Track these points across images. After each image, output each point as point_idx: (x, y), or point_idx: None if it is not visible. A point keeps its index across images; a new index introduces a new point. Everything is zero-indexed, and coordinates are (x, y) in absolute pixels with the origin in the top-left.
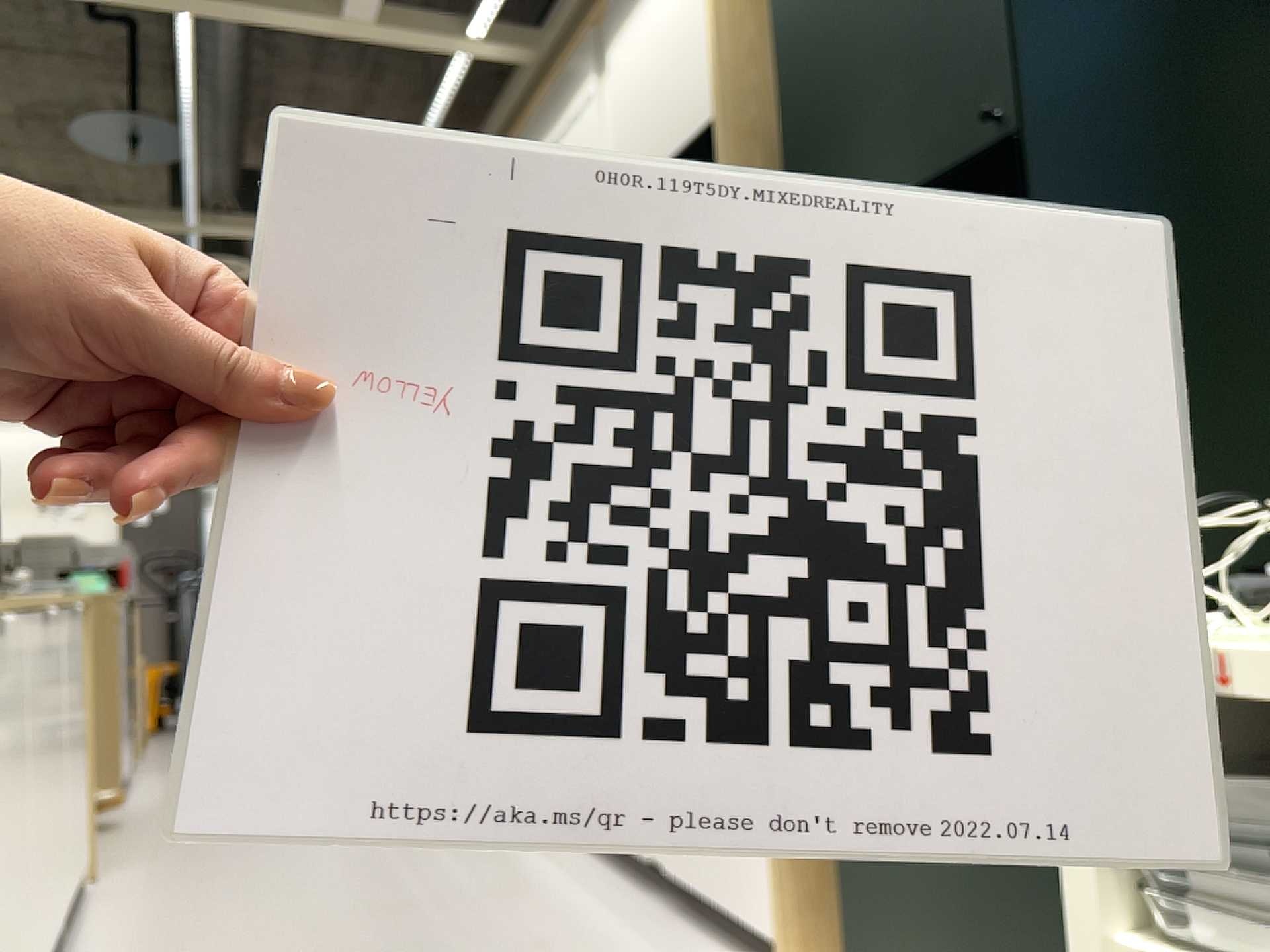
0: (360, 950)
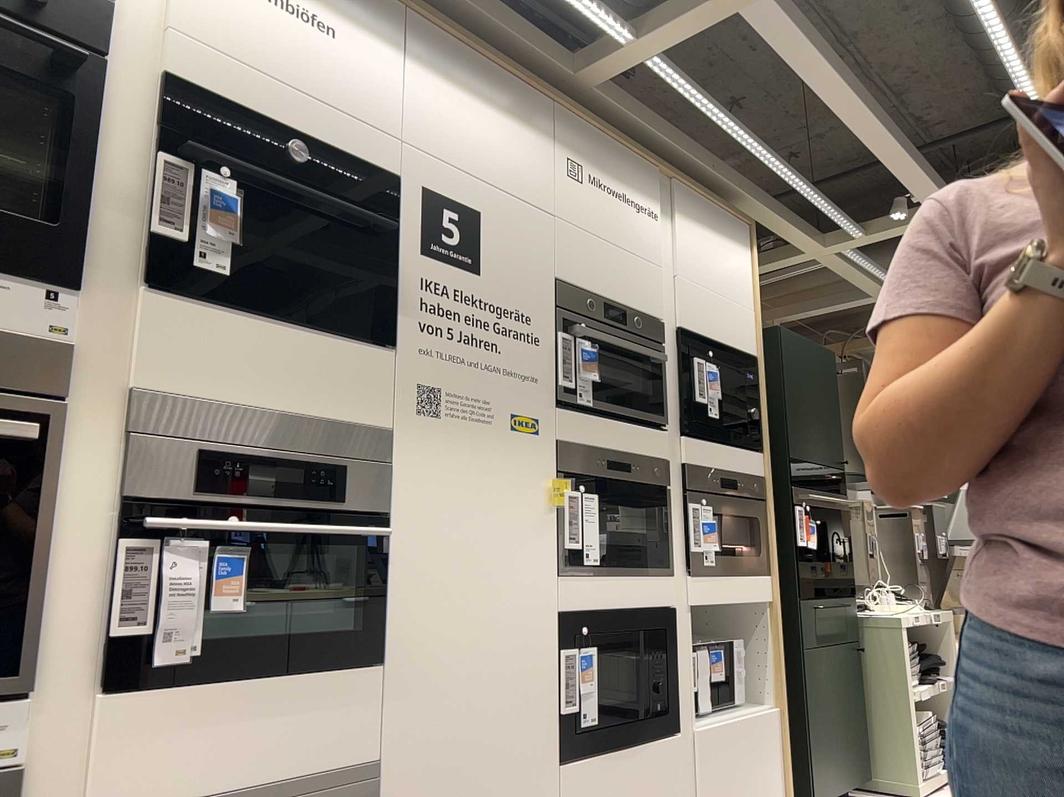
0: None
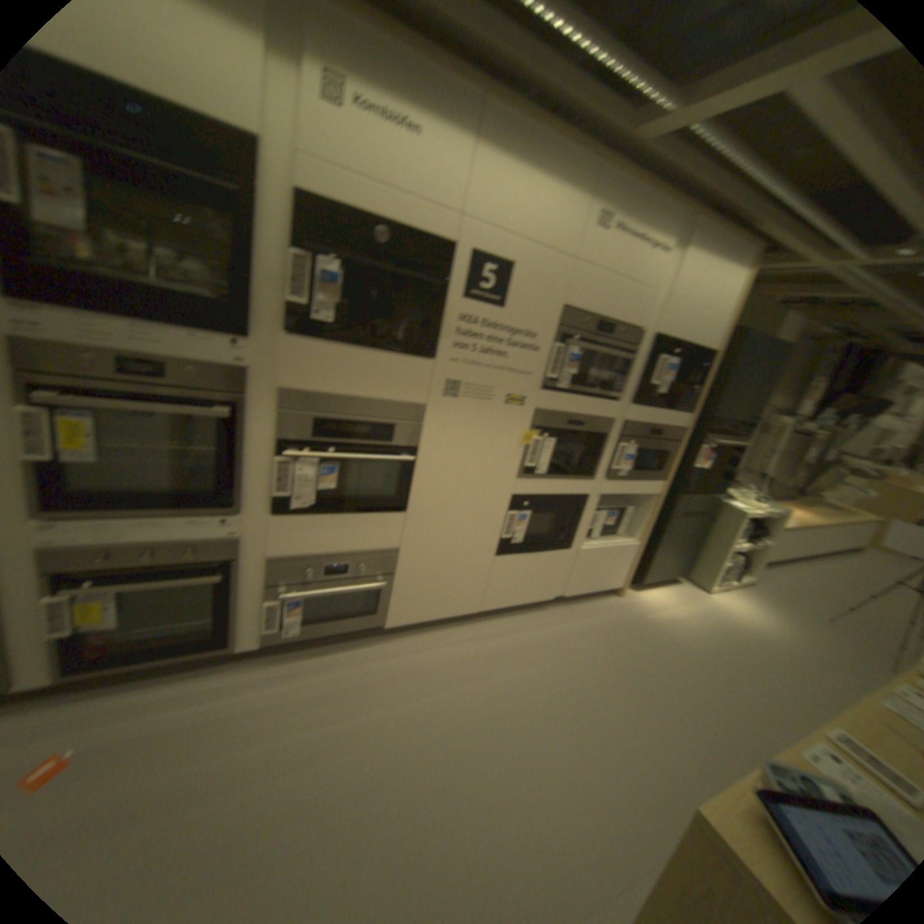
0: (625, 710)
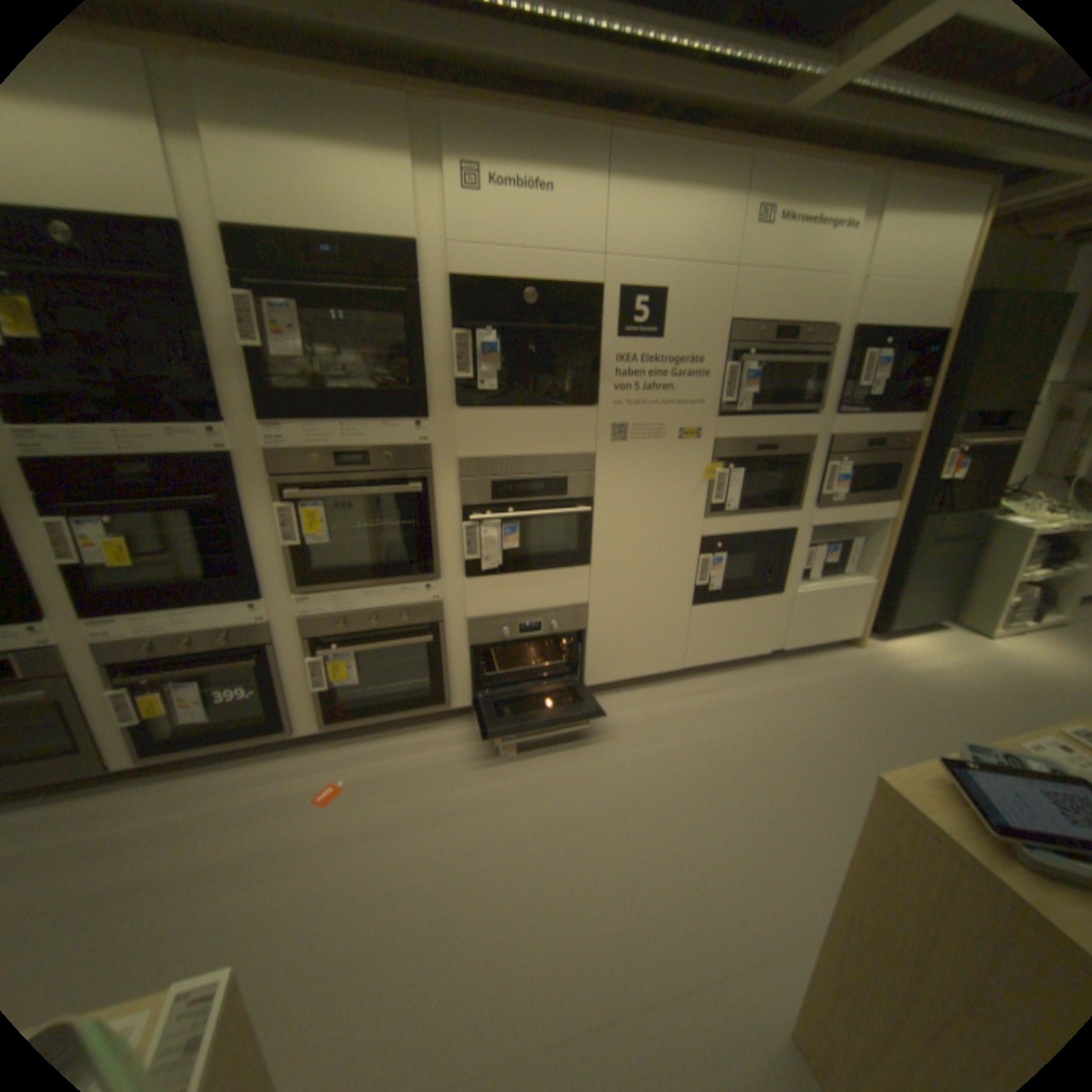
0: (864, 763)
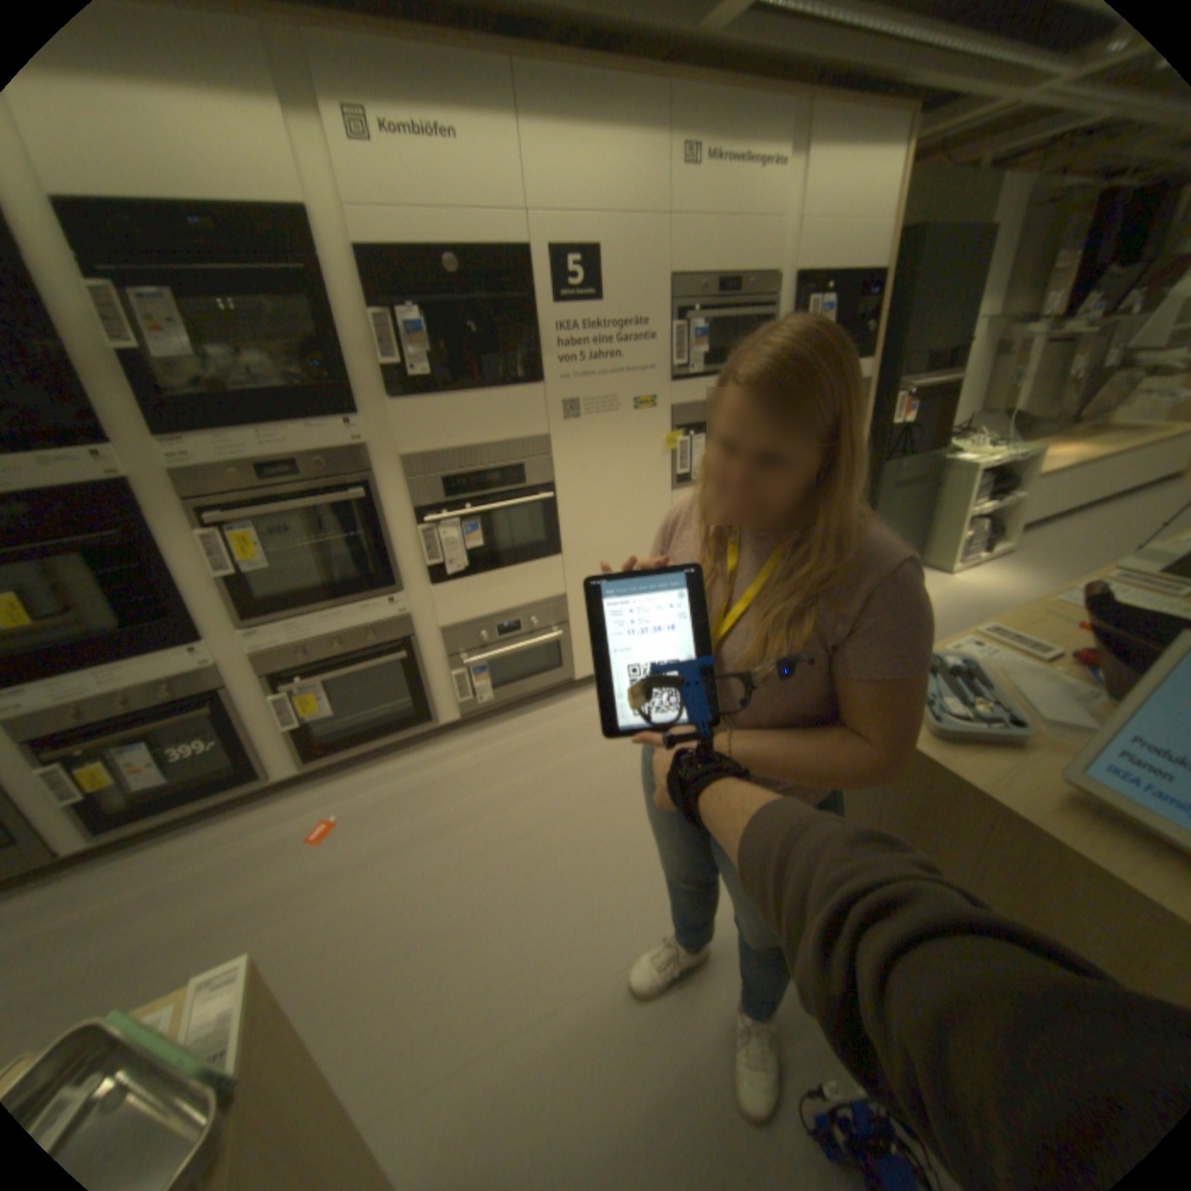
0: None
